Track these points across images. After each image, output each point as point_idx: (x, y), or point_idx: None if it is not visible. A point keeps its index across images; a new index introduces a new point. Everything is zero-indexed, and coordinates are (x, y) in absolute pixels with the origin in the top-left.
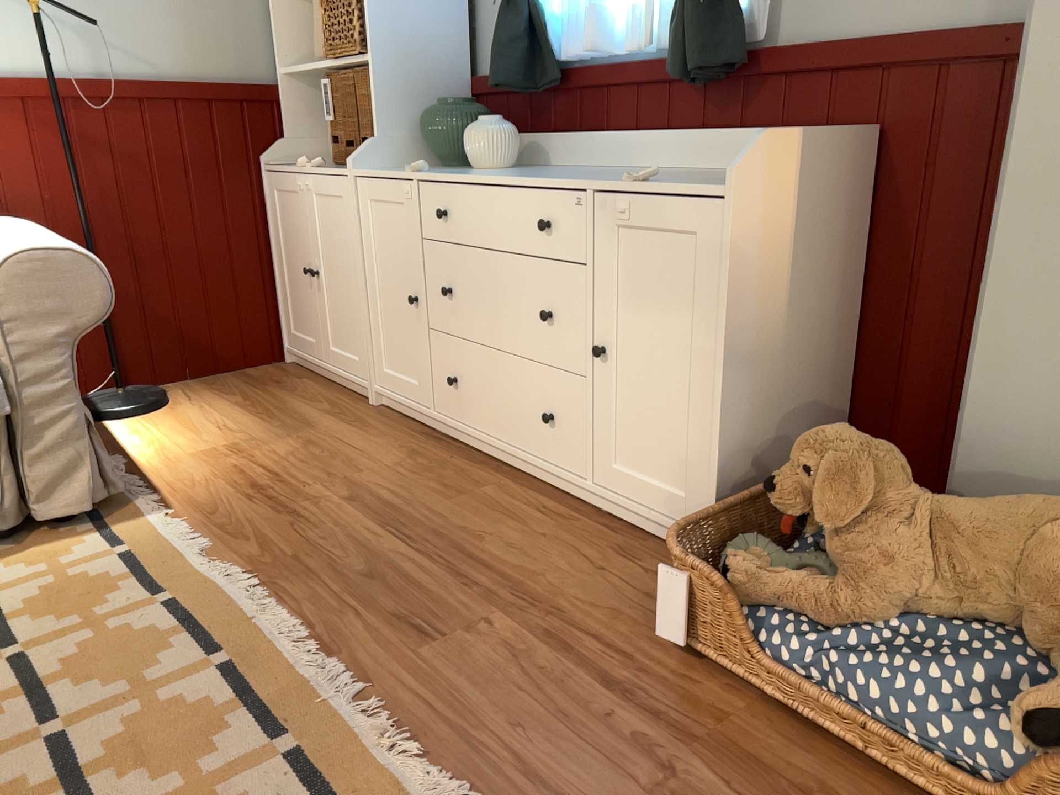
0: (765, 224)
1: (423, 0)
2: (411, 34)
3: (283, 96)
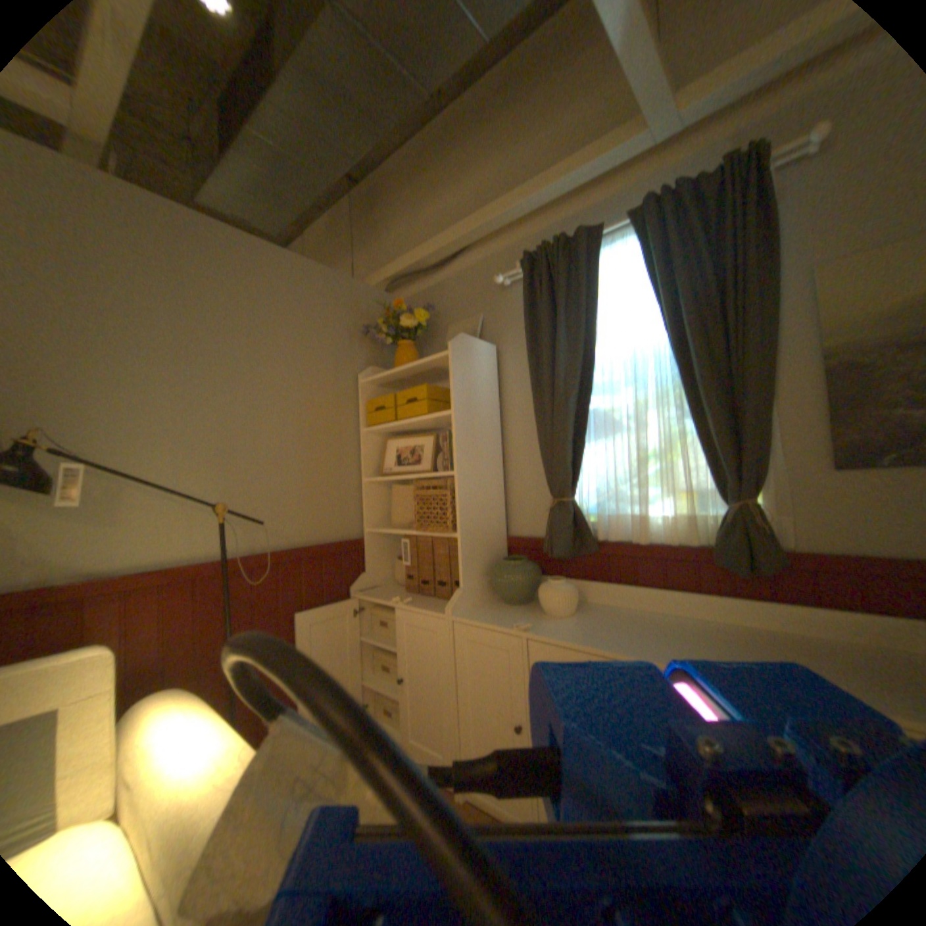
0: None
1: (485, 492)
2: (480, 514)
3: (367, 542)
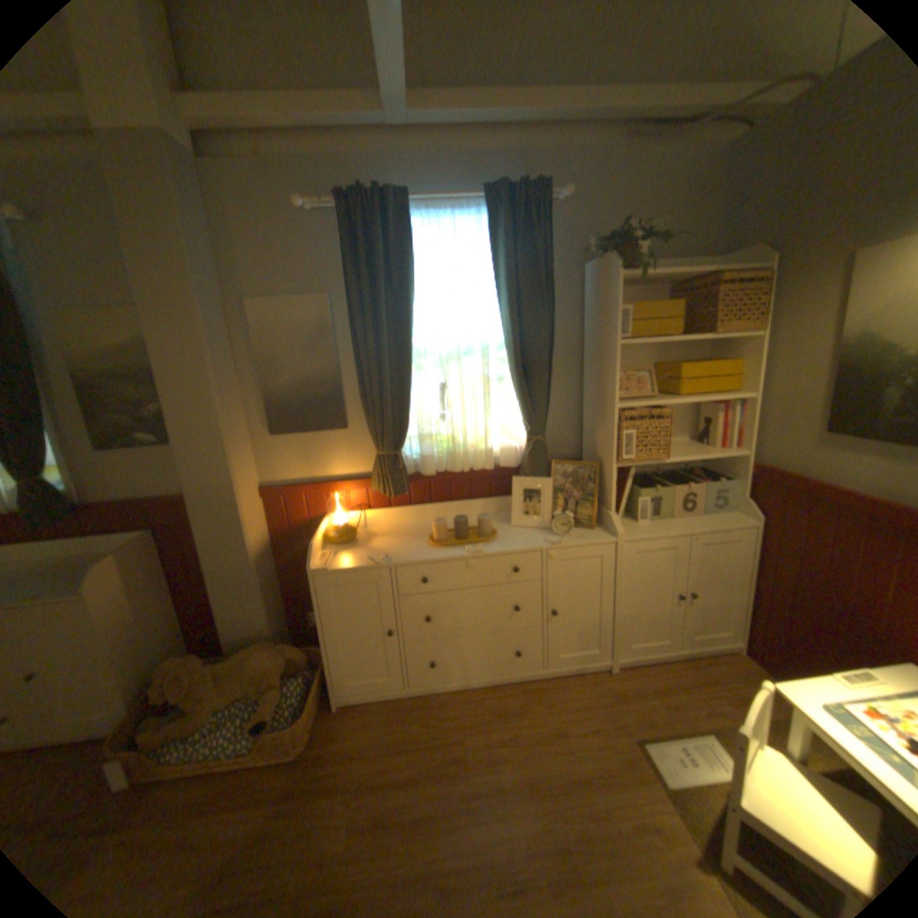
0: (108, 598)
1: None
2: None
3: None
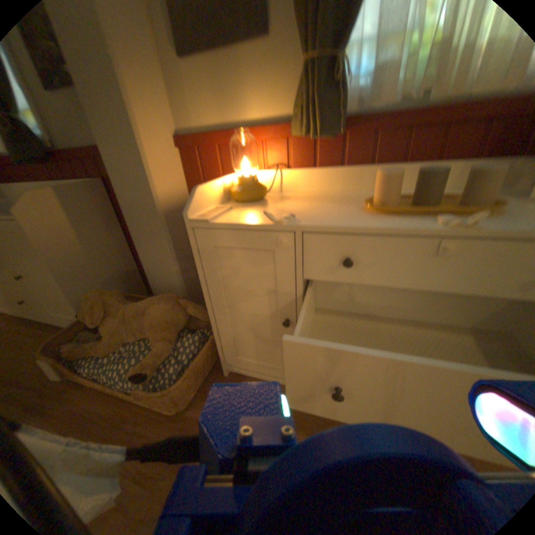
0: (51, 224)
1: None
2: None
3: None
